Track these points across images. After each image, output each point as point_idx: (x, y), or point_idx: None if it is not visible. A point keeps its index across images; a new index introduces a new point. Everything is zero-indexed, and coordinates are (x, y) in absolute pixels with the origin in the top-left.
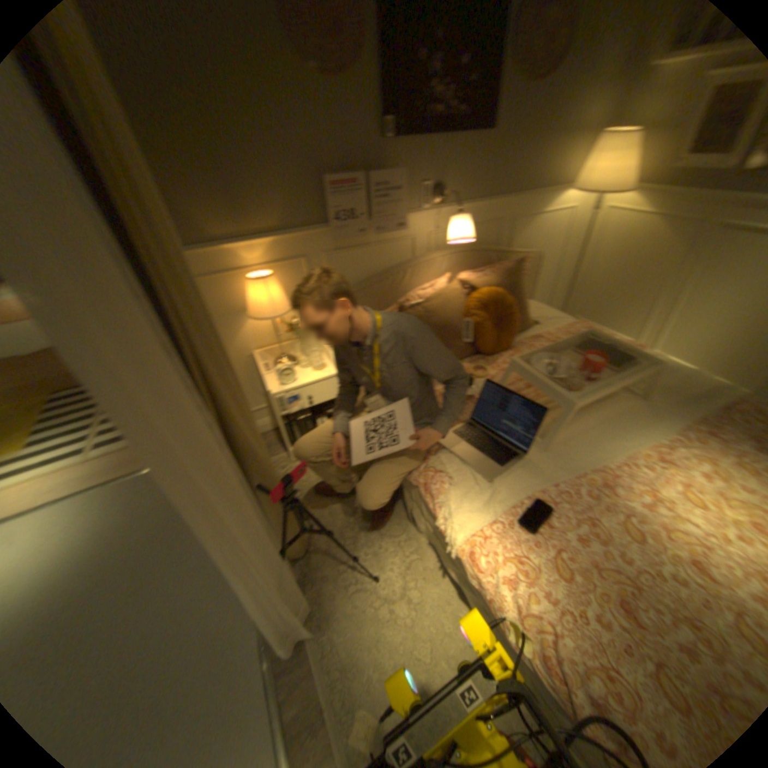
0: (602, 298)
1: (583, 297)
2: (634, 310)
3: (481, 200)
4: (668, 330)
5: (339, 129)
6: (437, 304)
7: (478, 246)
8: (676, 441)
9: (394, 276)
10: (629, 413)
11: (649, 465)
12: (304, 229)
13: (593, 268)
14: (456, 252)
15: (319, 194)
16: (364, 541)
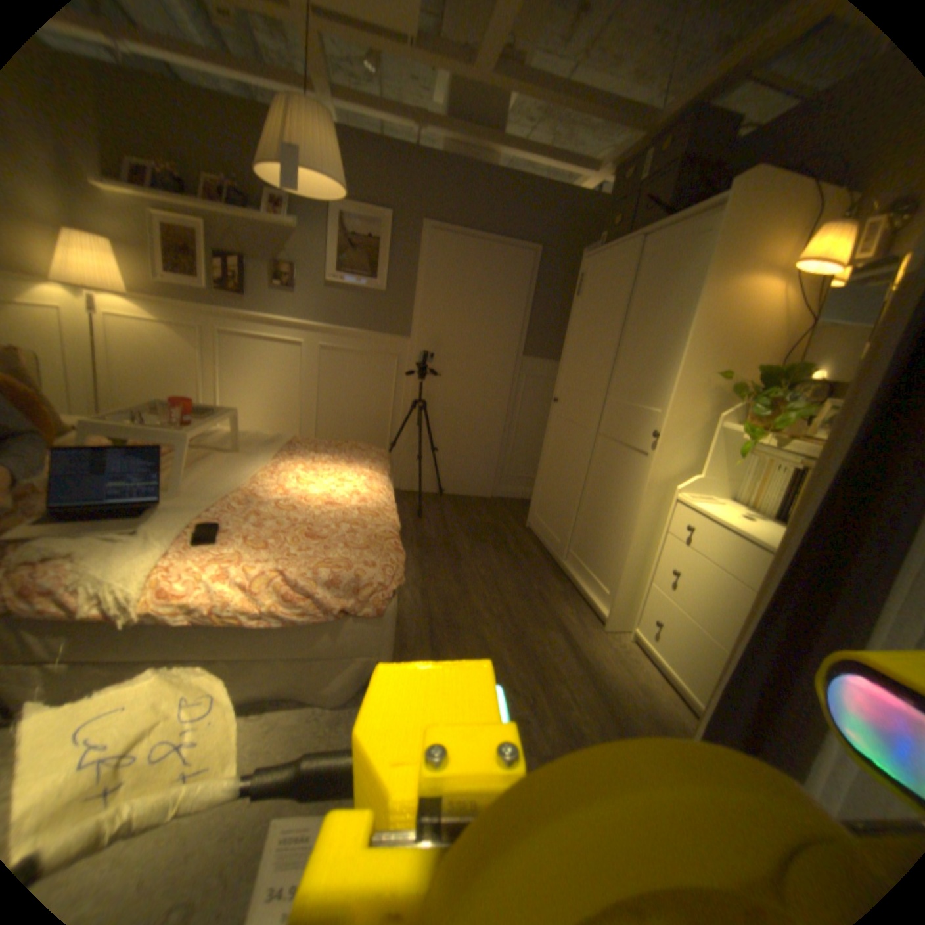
0: None
1: None
2: None
3: None
4: None
5: None
6: None
7: None
8: (273, 461)
9: None
10: (228, 457)
11: (266, 475)
12: None
13: (111, 377)
14: None
15: None
16: None
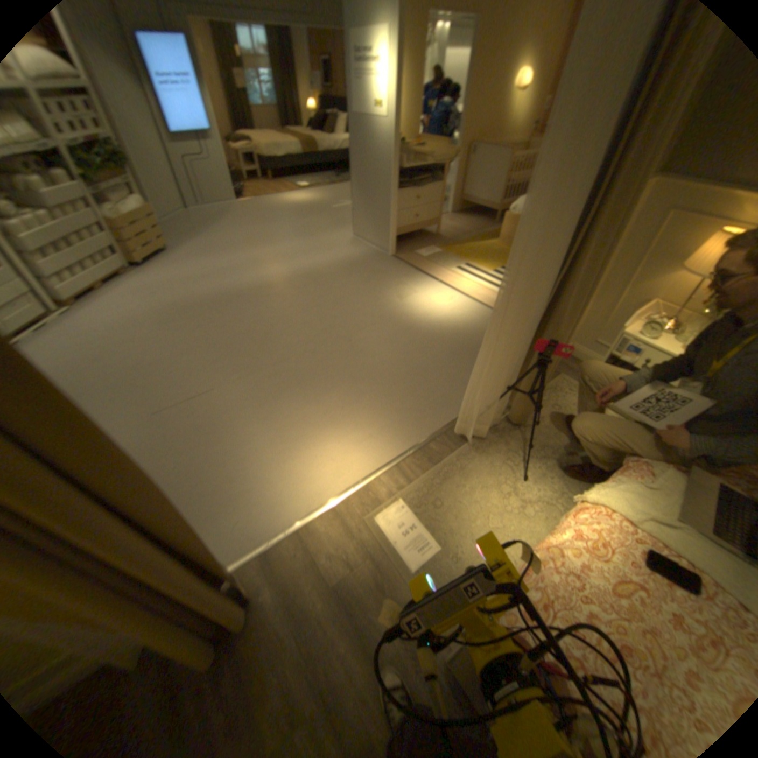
0: None
1: None
2: None
3: None
4: None
5: None
6: None
7: None
8: None
9: None
10: None
11: None
12: None
13: None
14: None
15: None
16: (548, 464)
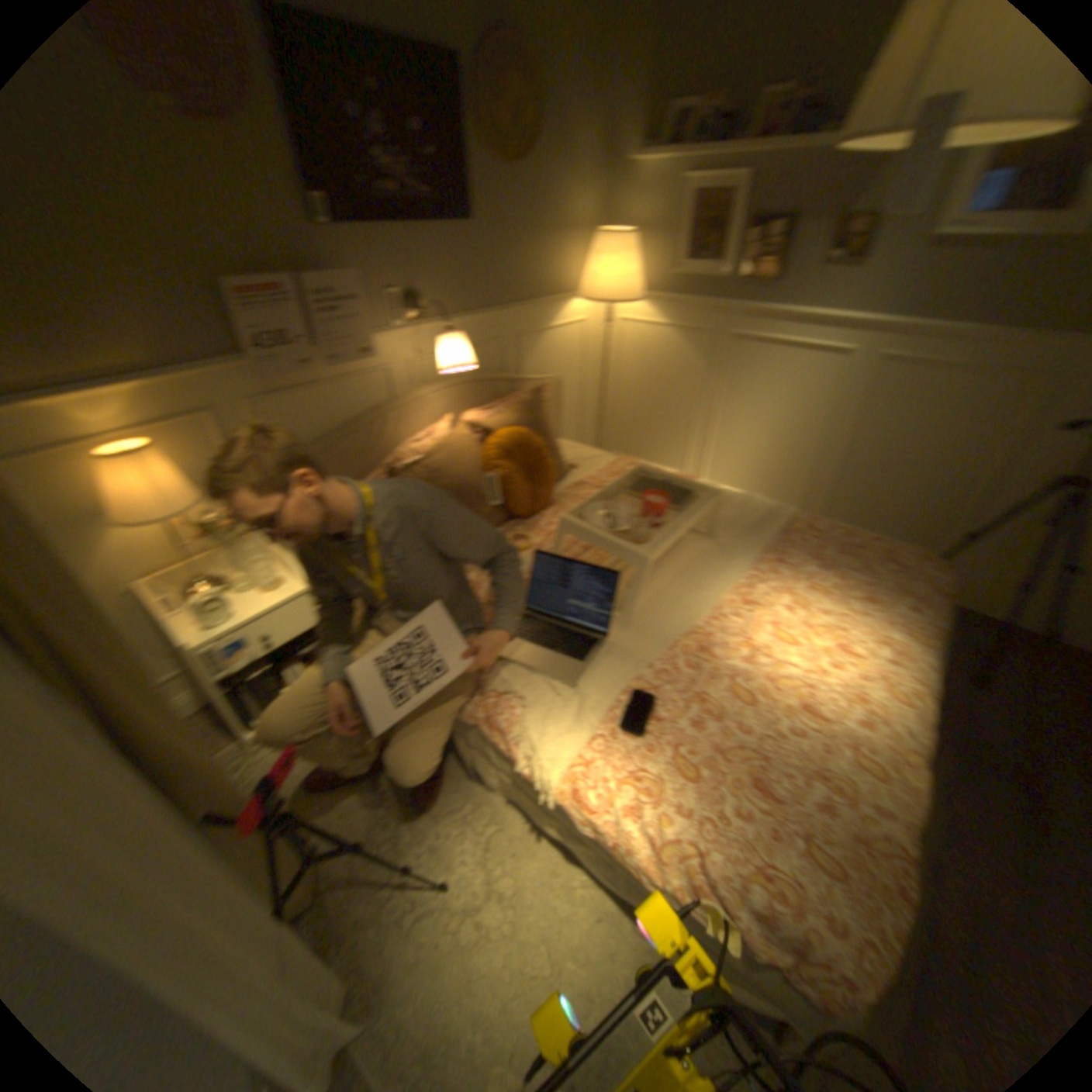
0: (638, 427)
1: (618, 429)
2: (674, 437)
3: (473, 313)
4: (712, 456)
5: (238, 207)
6: (445, 459)
7: (482, 375)
8: (754, 578)
9: (371, 426)
10: (702, 557)
11: (737, 612)
12: (202, 364)
13: (621, 392)
14: (455, 385)
15: (218, 306)
16: (410, 837)
